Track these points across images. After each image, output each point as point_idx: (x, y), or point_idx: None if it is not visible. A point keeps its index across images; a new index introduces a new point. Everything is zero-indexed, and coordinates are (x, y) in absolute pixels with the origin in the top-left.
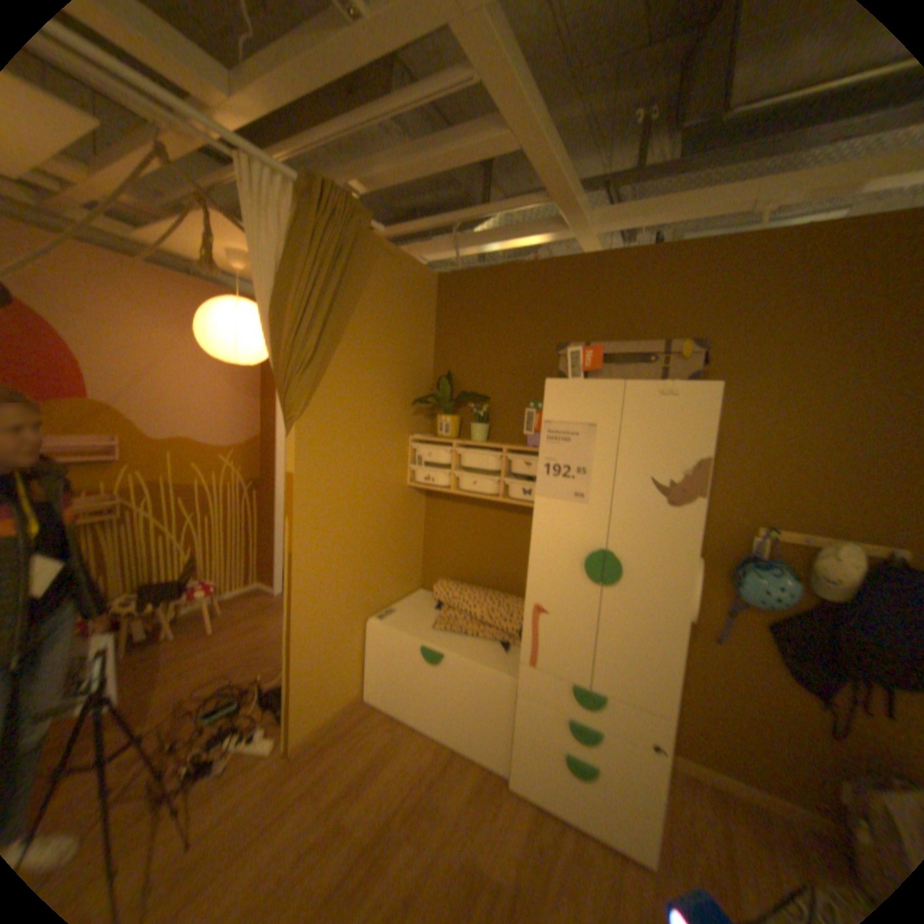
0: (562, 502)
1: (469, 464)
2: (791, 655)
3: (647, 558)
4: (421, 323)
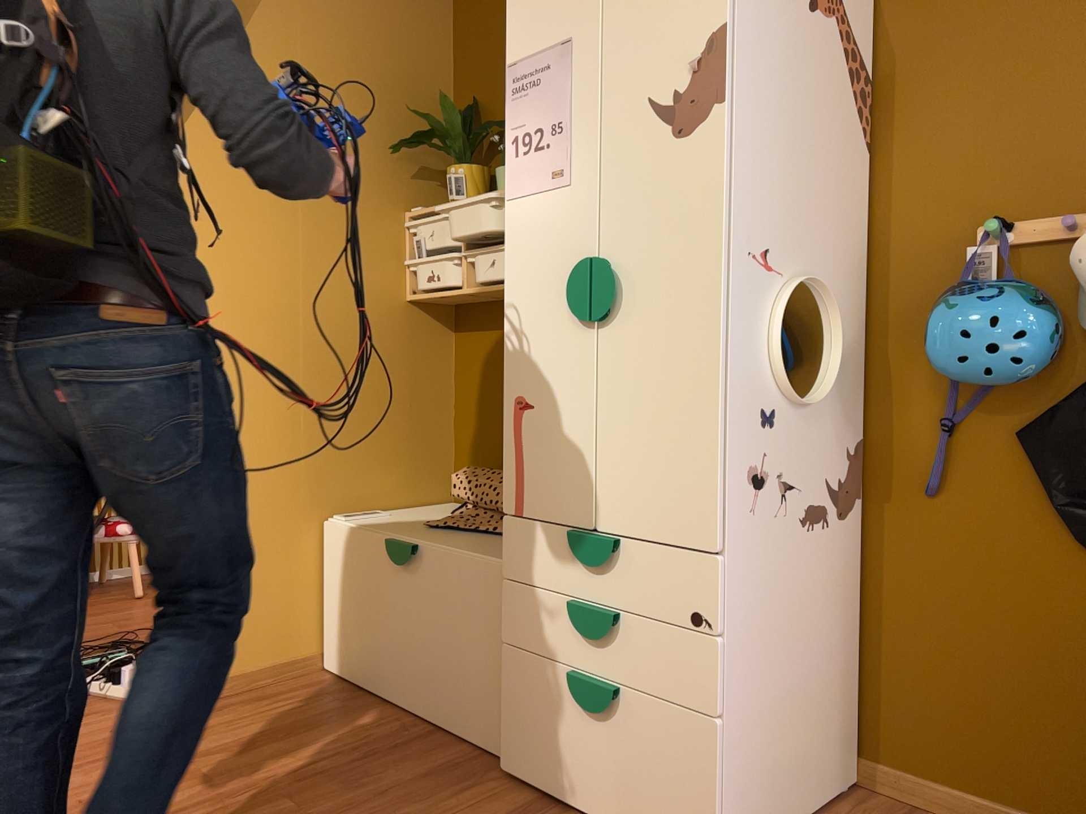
0: (537, 197)
1: (483, 233)
2: (1060, 485)
3: (653, 249)
4: (420, 21)
